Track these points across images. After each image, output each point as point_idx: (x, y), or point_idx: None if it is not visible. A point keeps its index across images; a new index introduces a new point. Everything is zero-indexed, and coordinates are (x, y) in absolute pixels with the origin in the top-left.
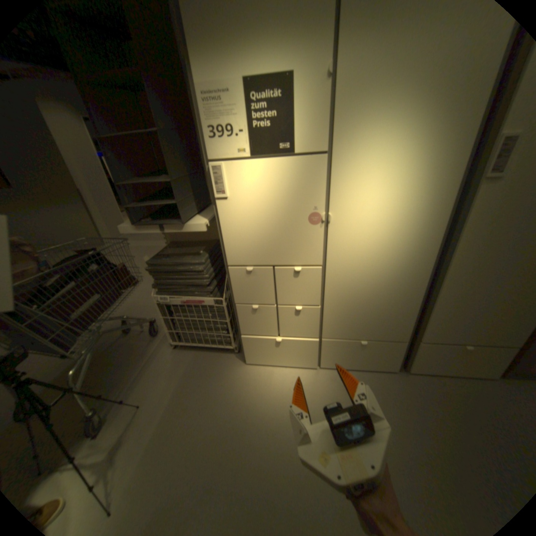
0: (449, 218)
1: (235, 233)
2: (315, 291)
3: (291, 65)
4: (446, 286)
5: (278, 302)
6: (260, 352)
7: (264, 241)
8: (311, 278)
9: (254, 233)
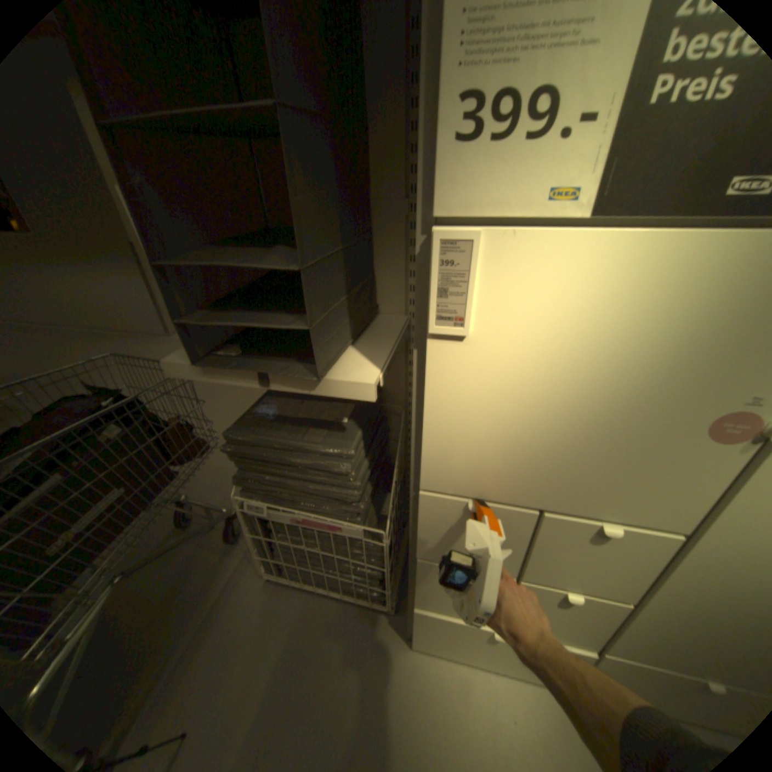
0: None
1: (460, 427)
2: (638, 580)
3: None
4: None
5: (525, 578)
6: (449, 642)
7: (540, 456)
8: (641, 555)
9: (517, 434)
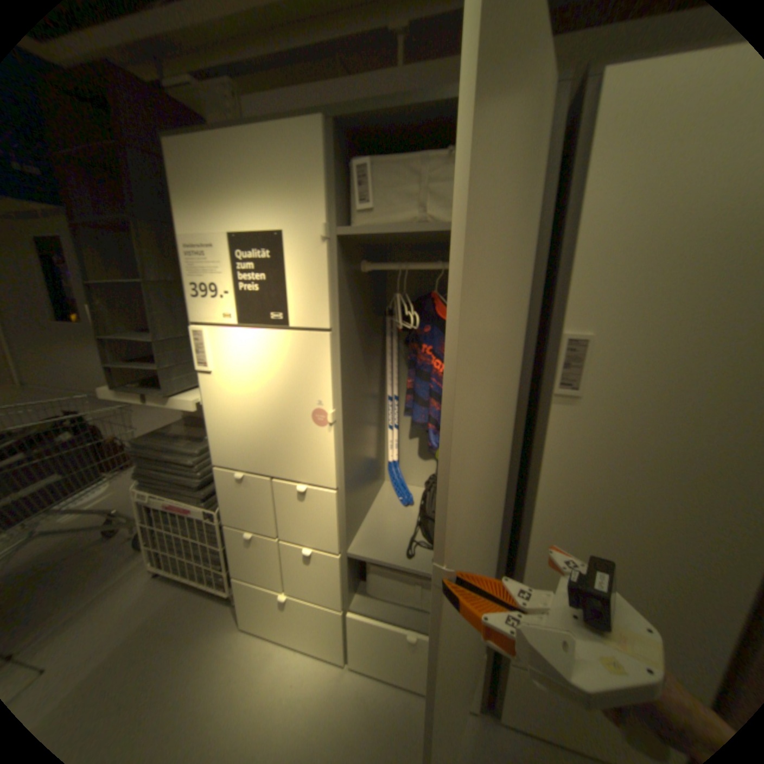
0: (514, 448)
1: (221, 421)
2: (329, 529)
3: (279, 226)
4: (531, 565)
5: (279, 536)
6: (258, 616)
7: (257, 438)
8: (322, 506)
9: (244, 425)
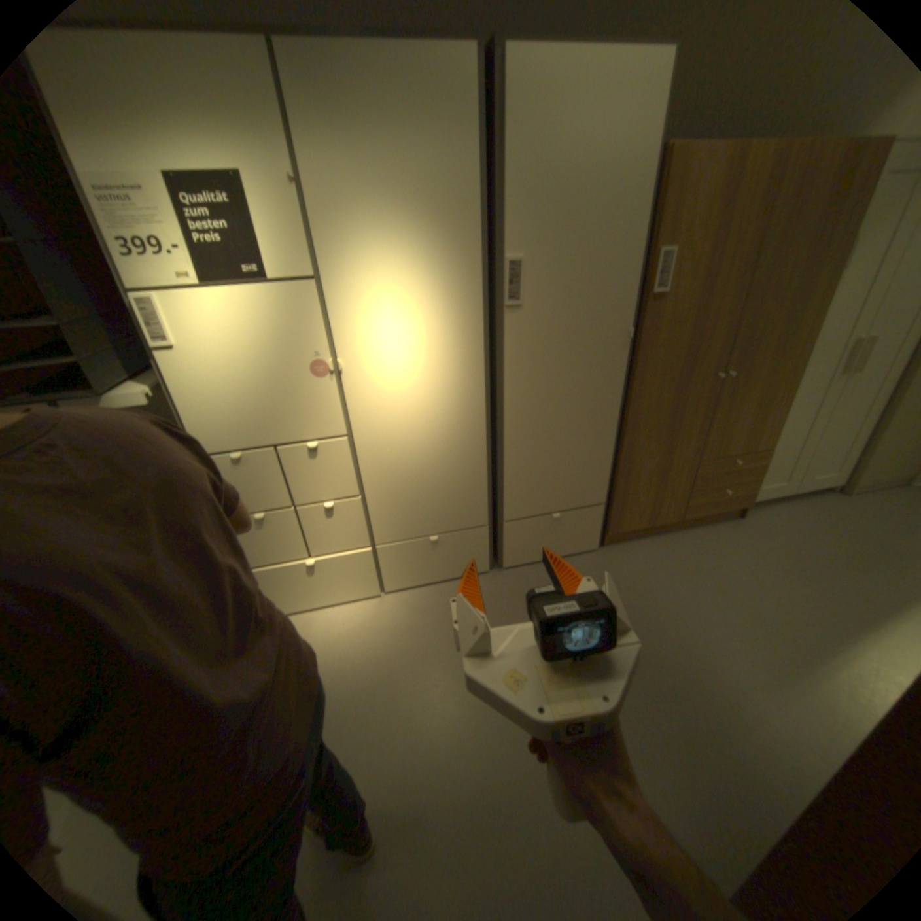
0: (485, 356)
1: (200, 403)
2: (348, 476)
3: (236, 165)
4: (507, 442)
5: (296, 503)
6: (286, 593)
7: (251, 409)
8: (337, 457)
9: (232, 399)
